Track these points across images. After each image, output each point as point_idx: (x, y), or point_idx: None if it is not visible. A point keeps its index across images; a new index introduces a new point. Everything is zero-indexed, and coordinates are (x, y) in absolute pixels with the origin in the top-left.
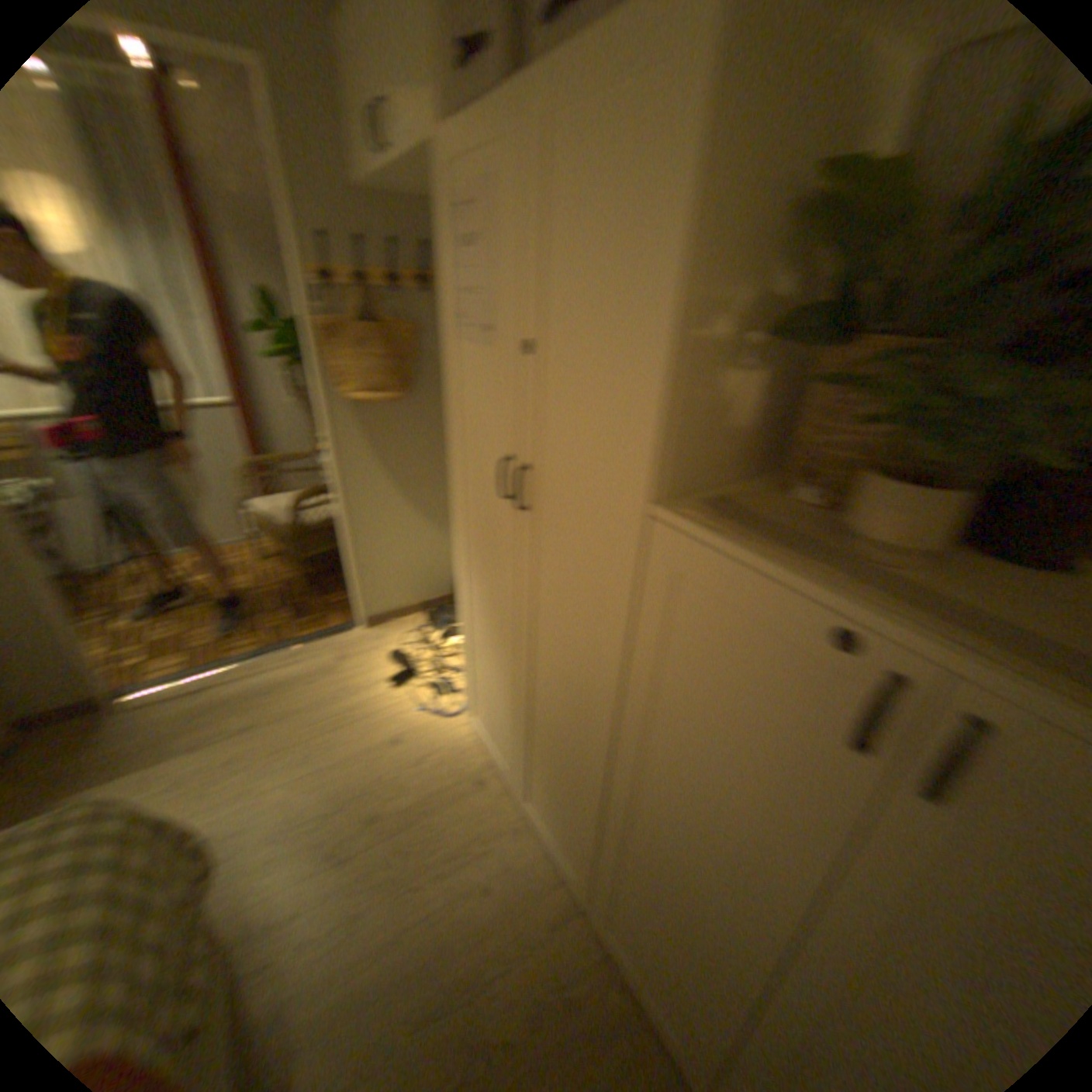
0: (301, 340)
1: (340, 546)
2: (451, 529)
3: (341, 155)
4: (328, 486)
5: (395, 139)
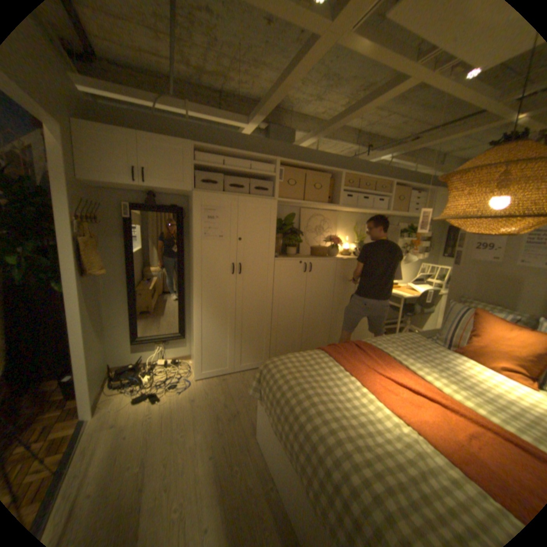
0: (59, 249)
1: (75, 368)
2: (194, 299)
3: (74, 165)
4: (68, 332)
5: (157, 182)
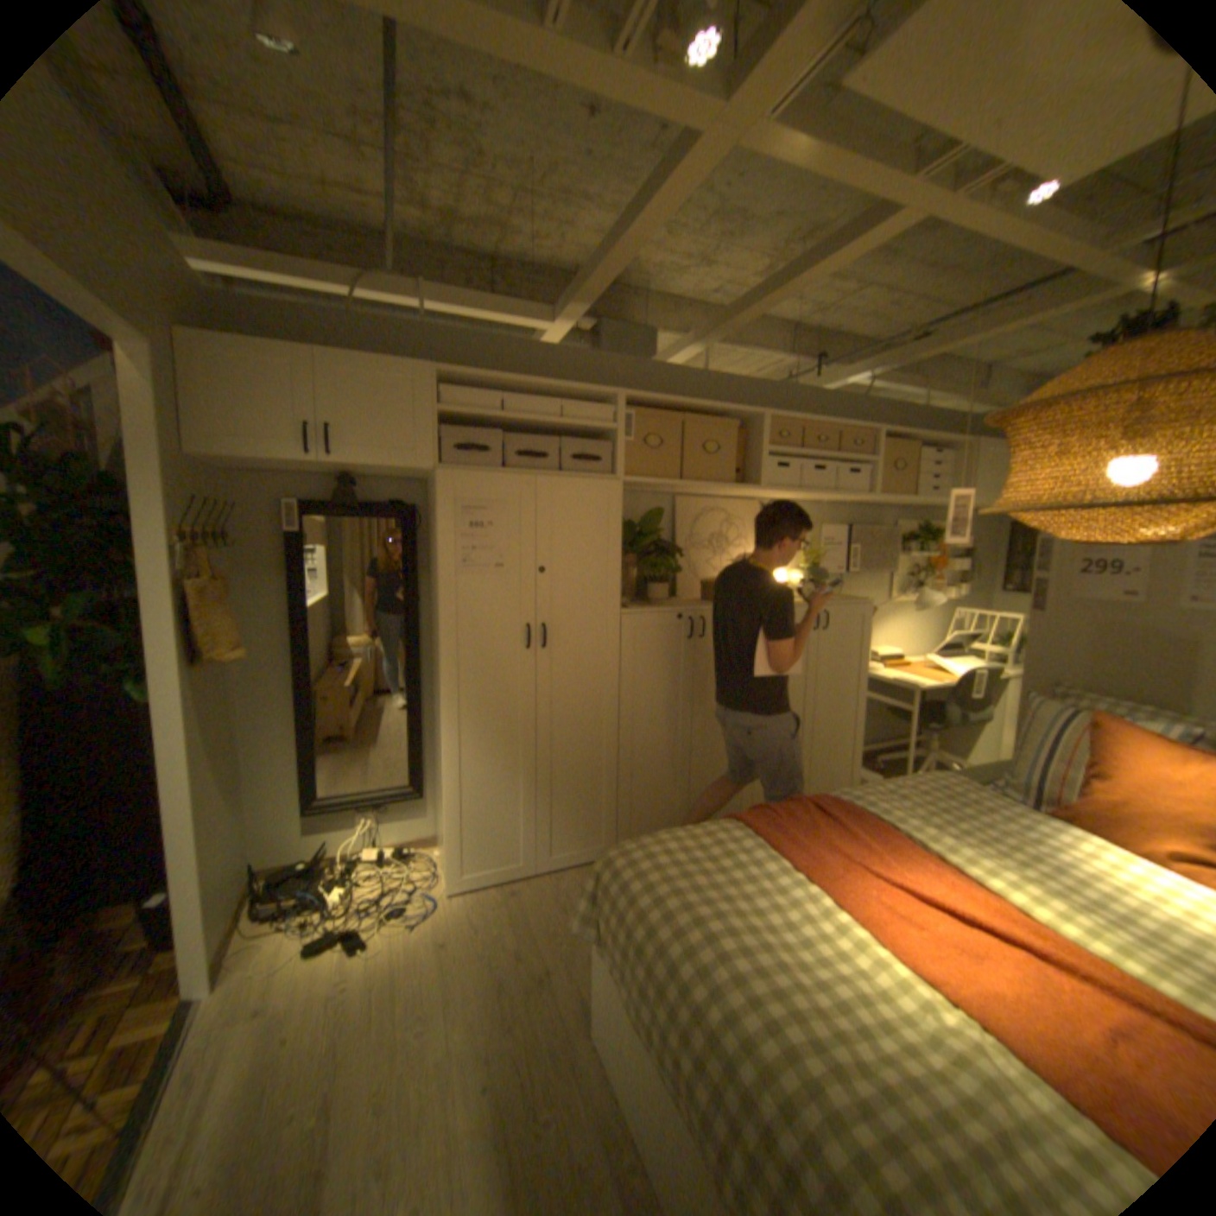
0: (143, 608)
1: (174, 878)
2: (443, 709)
3: (181, 426)
4: (161, 793)
5: (359, 454)
